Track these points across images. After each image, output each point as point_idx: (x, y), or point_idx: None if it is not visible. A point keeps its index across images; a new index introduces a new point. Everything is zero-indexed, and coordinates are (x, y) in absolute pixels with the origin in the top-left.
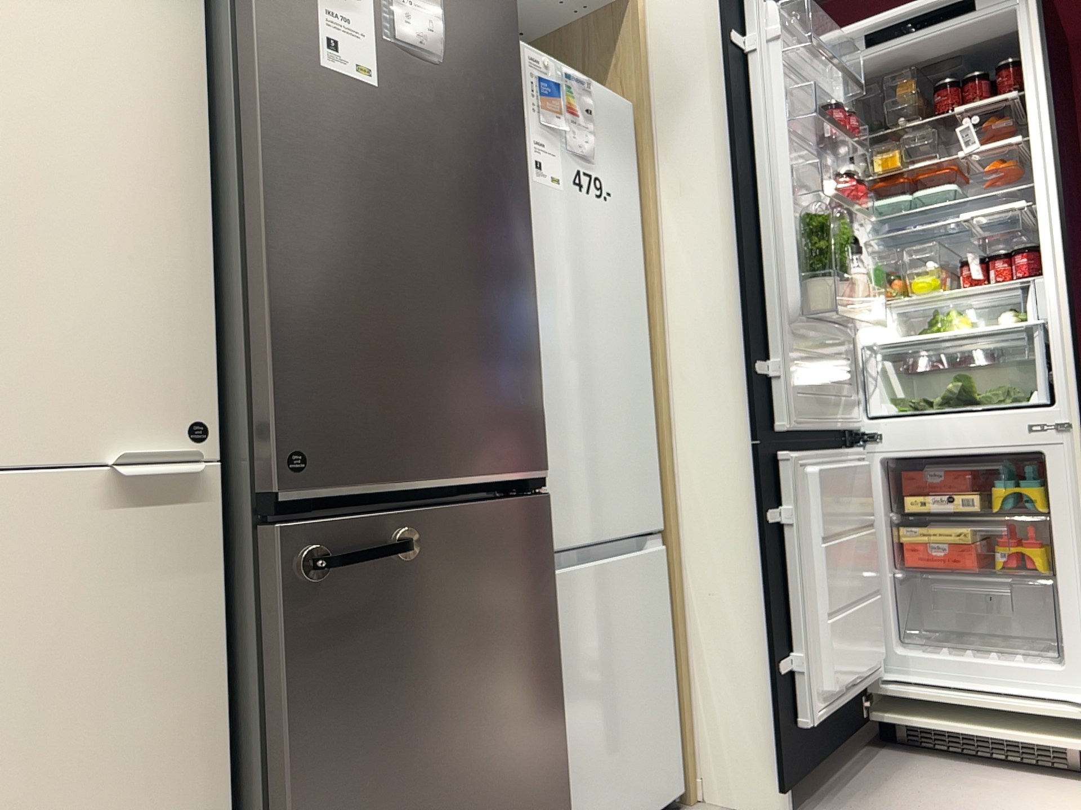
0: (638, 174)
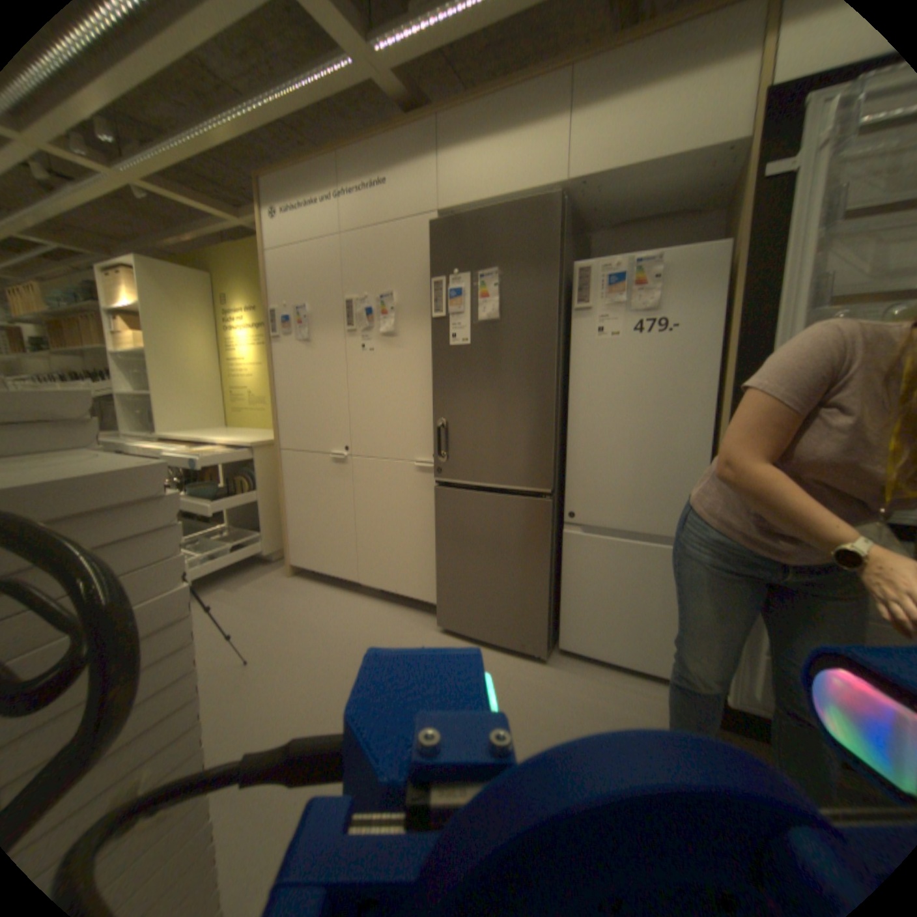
0: (735, 293)
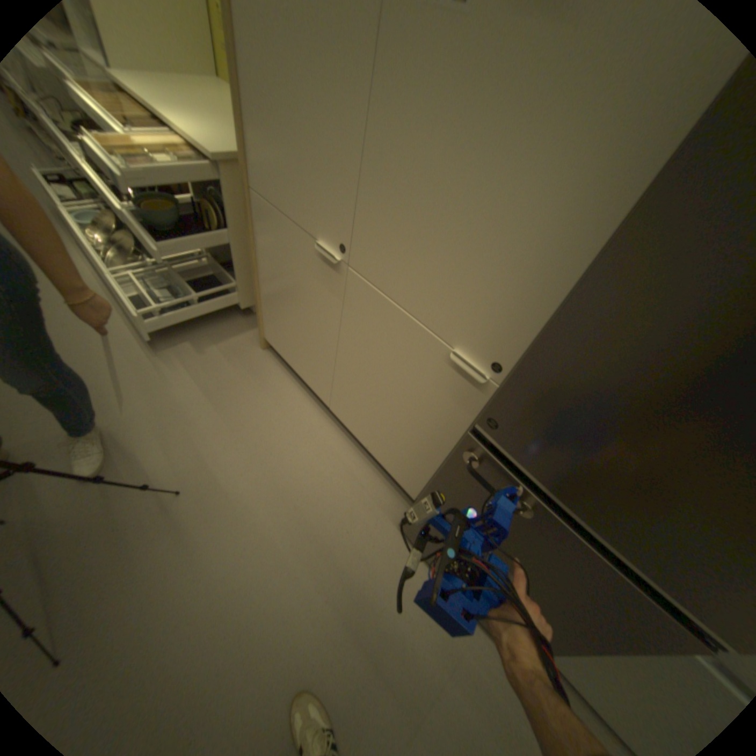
0: None
